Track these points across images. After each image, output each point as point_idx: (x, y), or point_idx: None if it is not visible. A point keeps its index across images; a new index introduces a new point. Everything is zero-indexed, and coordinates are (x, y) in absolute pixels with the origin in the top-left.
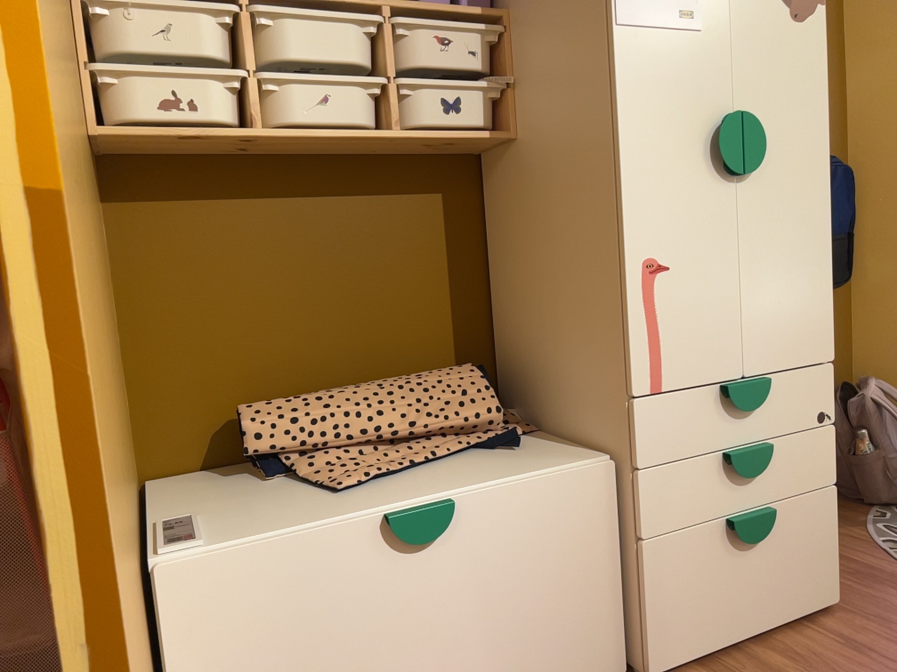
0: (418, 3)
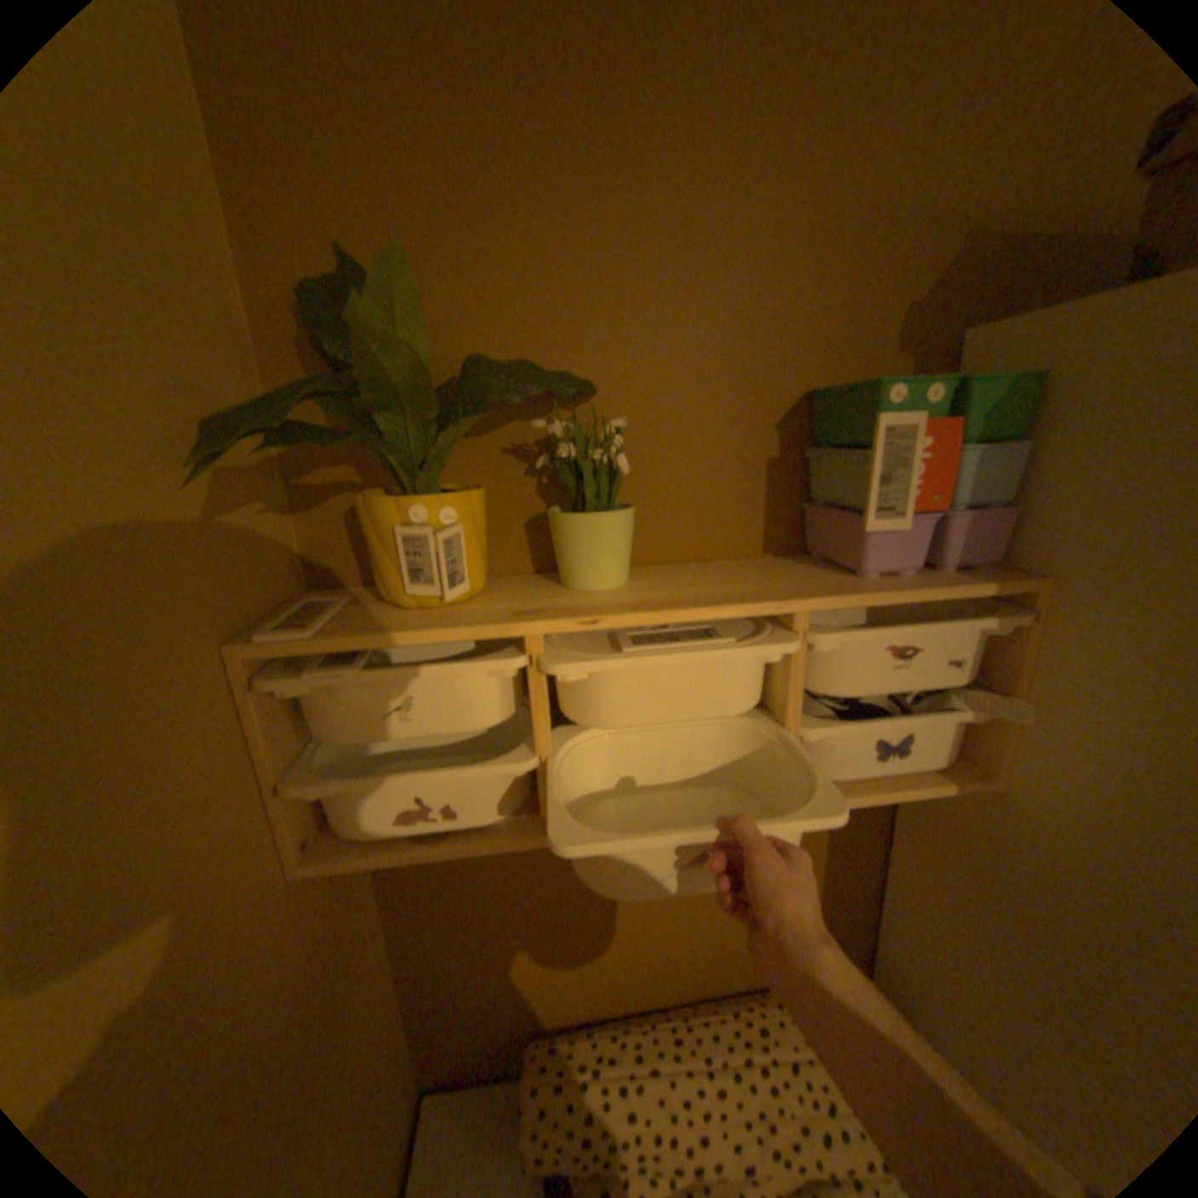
0: (865, 591)
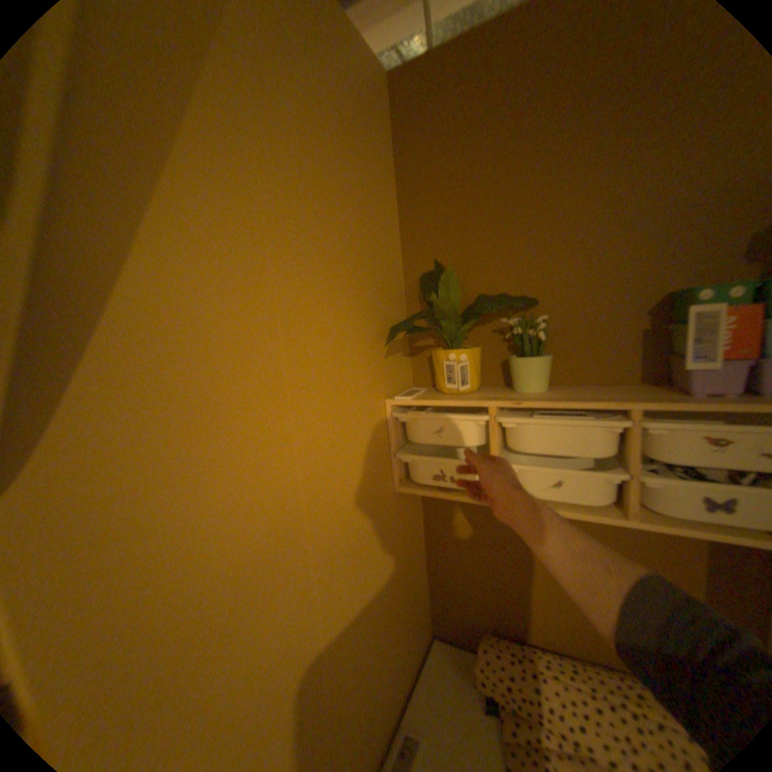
0: (680, 402)
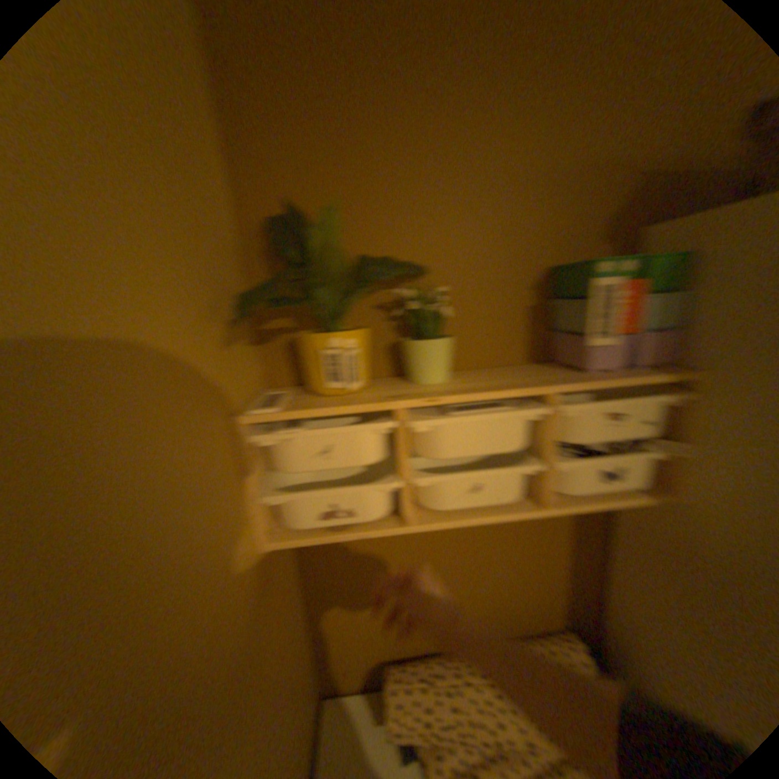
0: (591, 380)
